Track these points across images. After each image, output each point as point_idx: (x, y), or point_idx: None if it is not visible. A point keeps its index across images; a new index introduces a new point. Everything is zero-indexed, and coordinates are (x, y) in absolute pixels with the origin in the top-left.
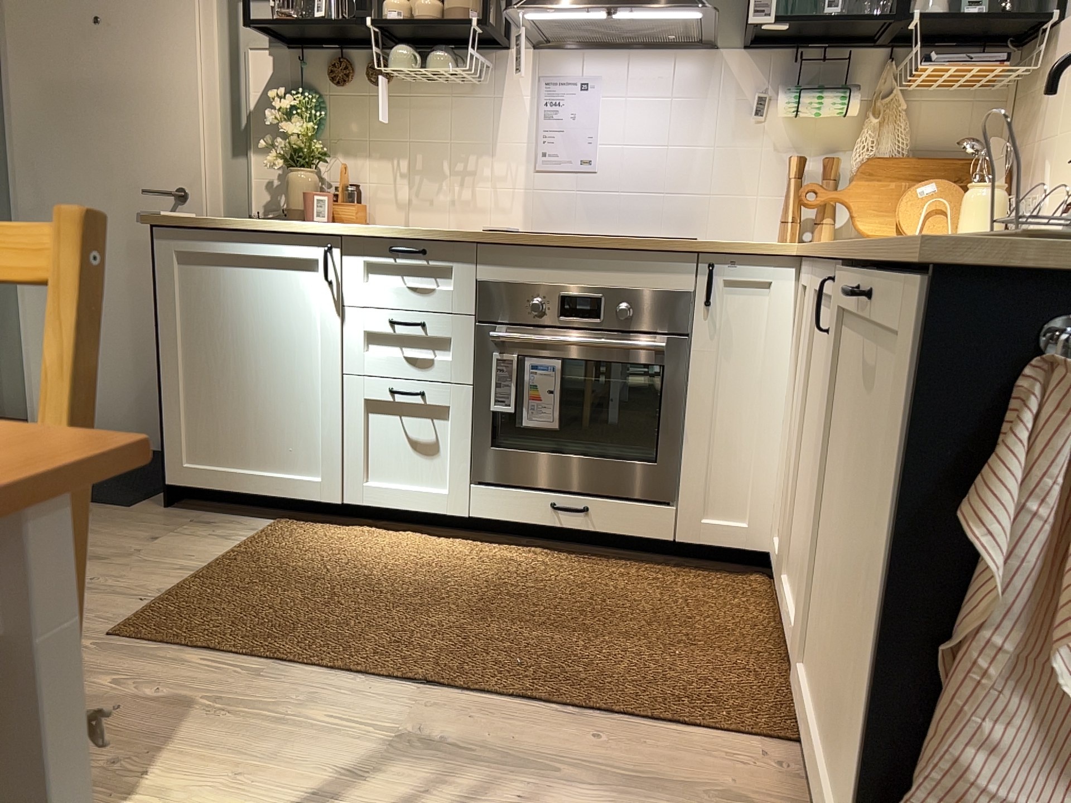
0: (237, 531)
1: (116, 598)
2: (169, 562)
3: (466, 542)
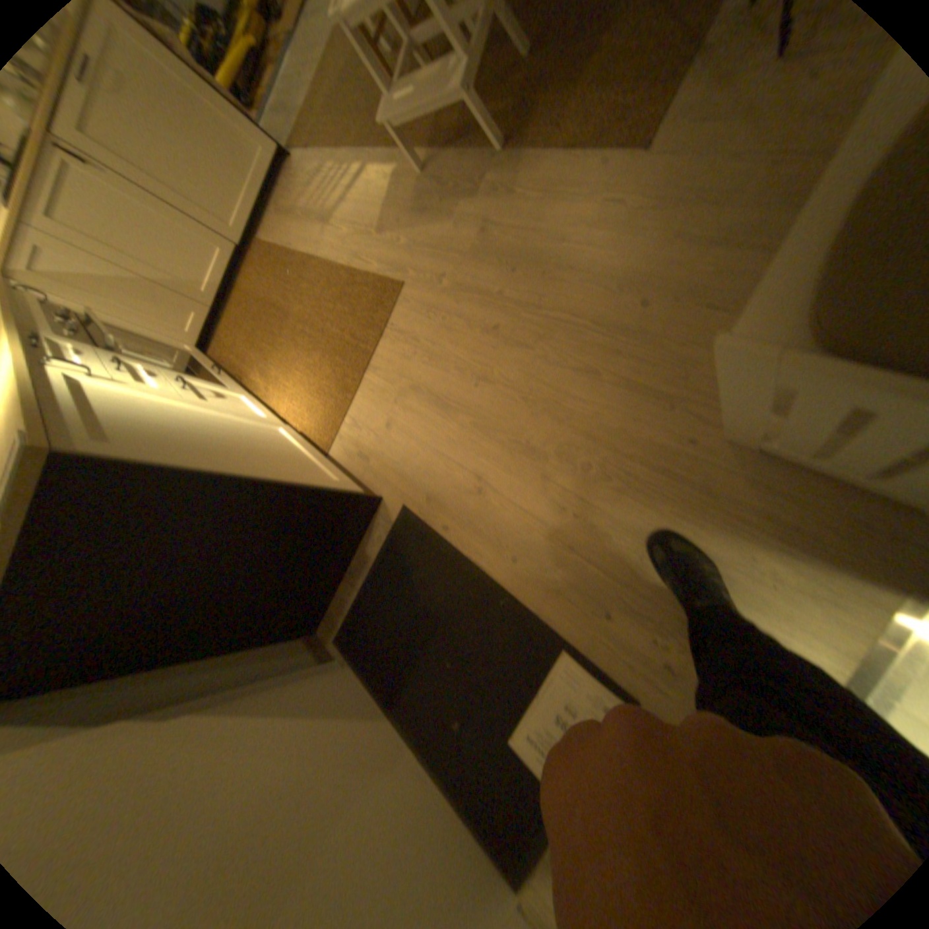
0: (348, 427)
1: (402, 321)
2: (381, 375)
3: (268, 406)
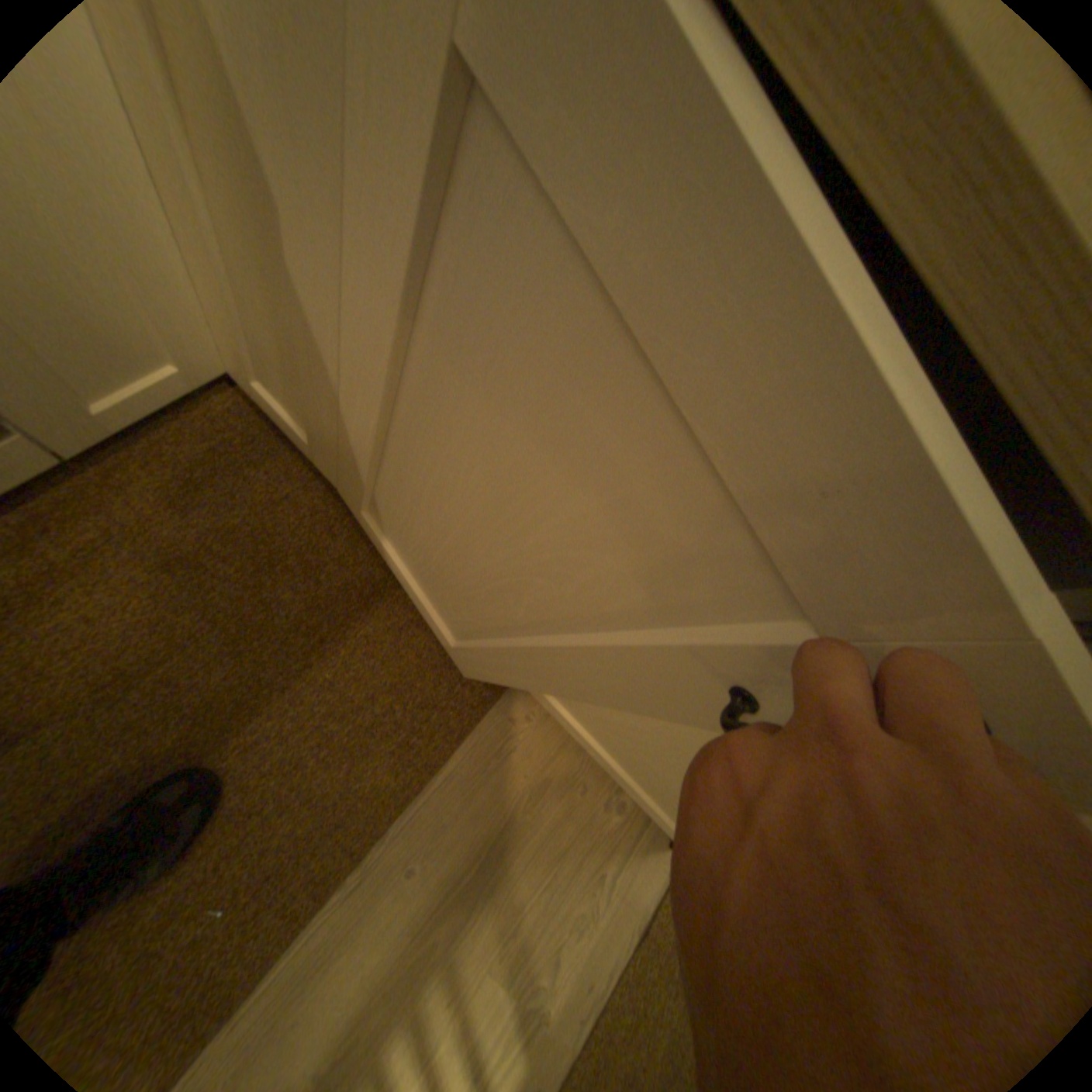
0: None
1: None
2: None
3: None
